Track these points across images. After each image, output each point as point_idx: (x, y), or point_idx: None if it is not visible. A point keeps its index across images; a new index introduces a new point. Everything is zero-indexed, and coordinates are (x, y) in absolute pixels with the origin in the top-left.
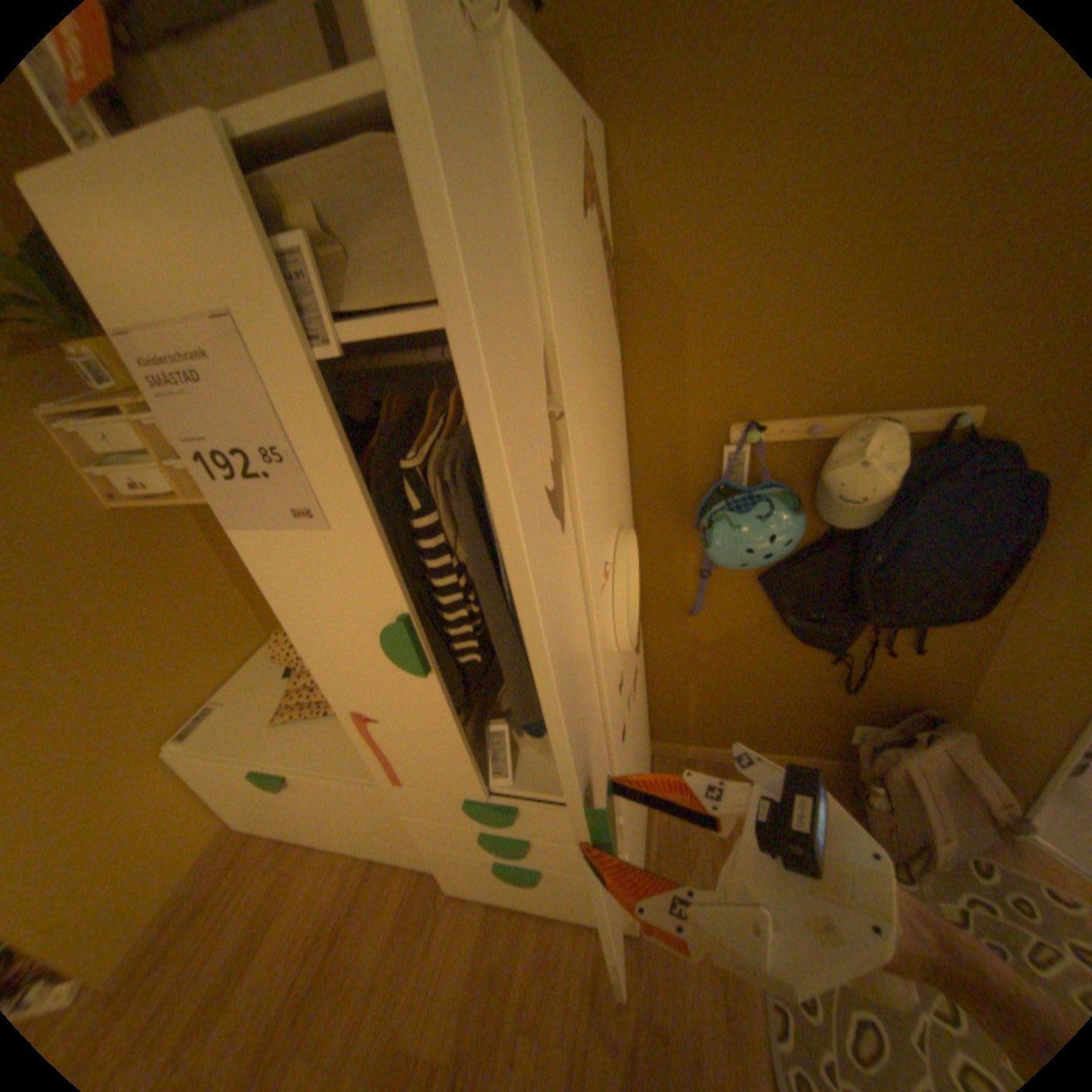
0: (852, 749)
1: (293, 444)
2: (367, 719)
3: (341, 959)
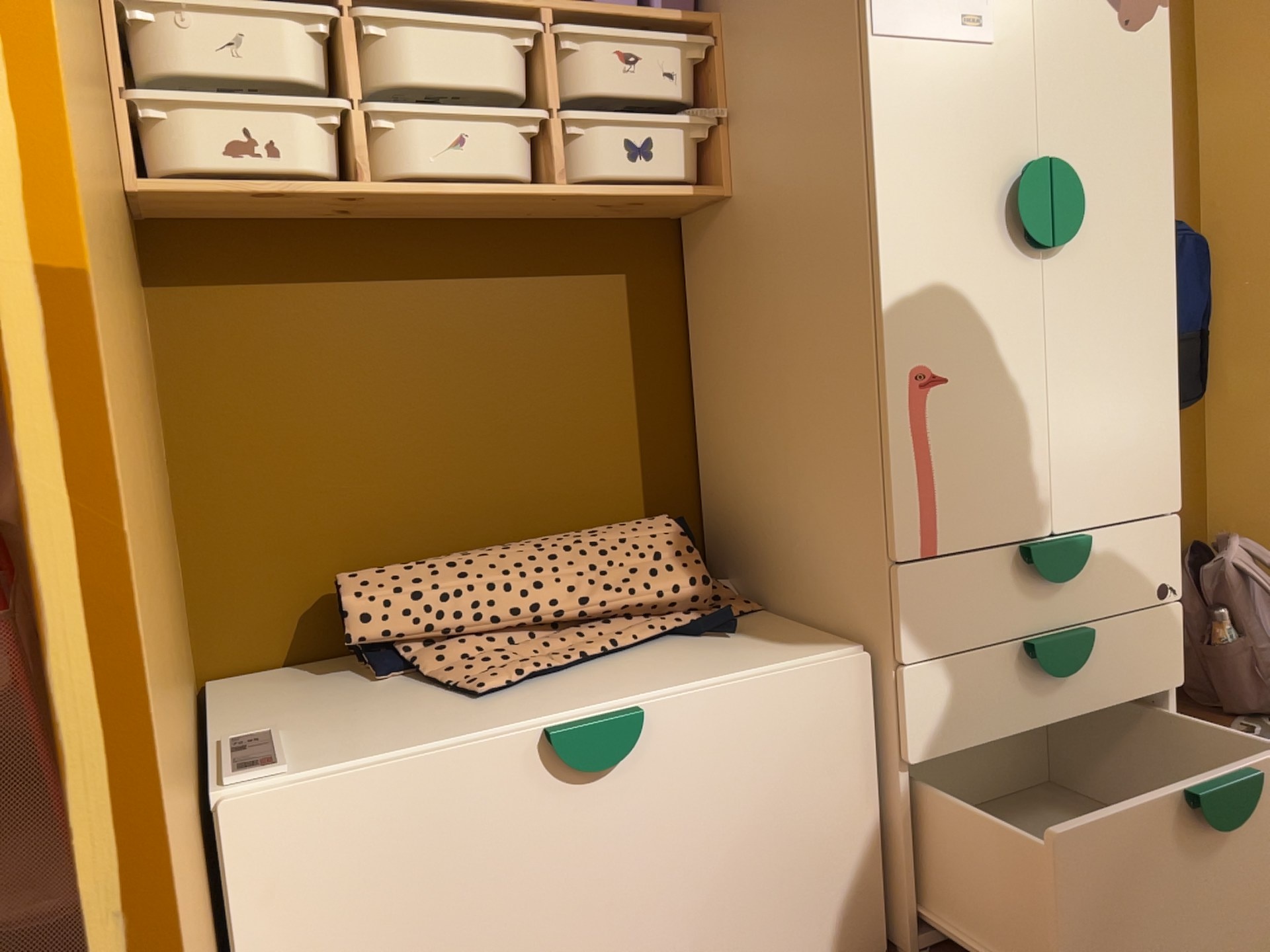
0: None
1: None
2: (934, 375)
3: None
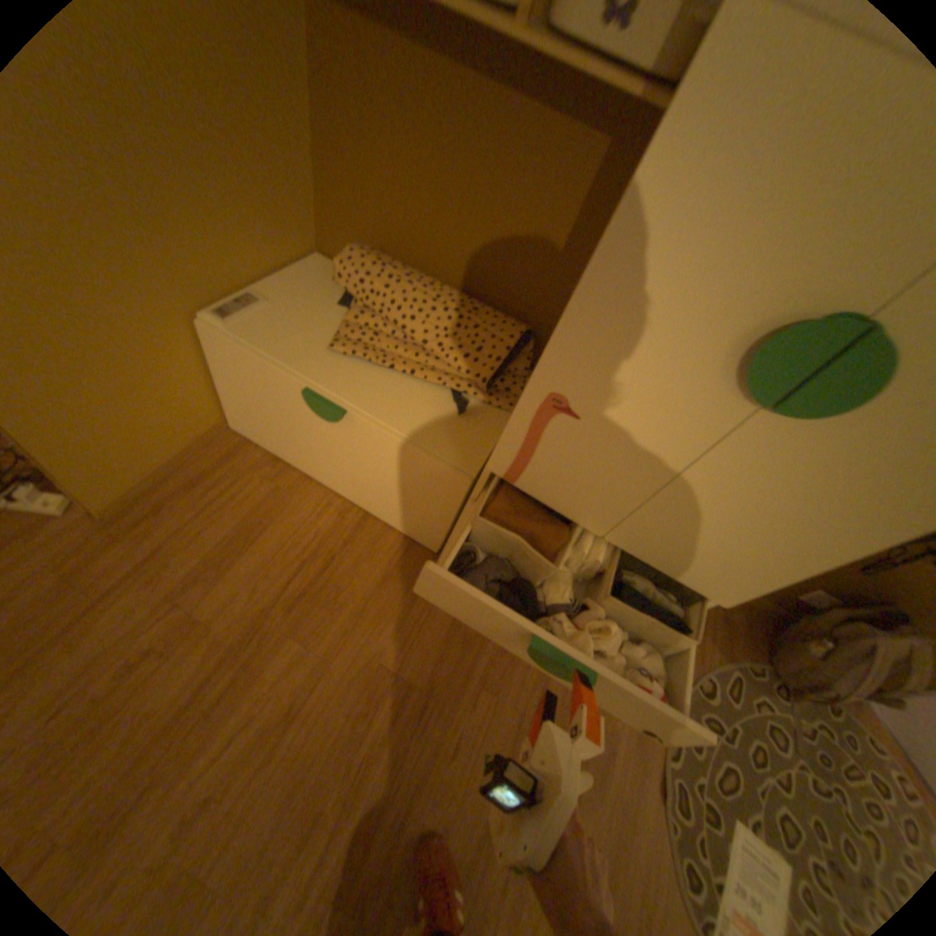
0: (793, 601)
1: None
2: (570, 407)
3: (335, 579)
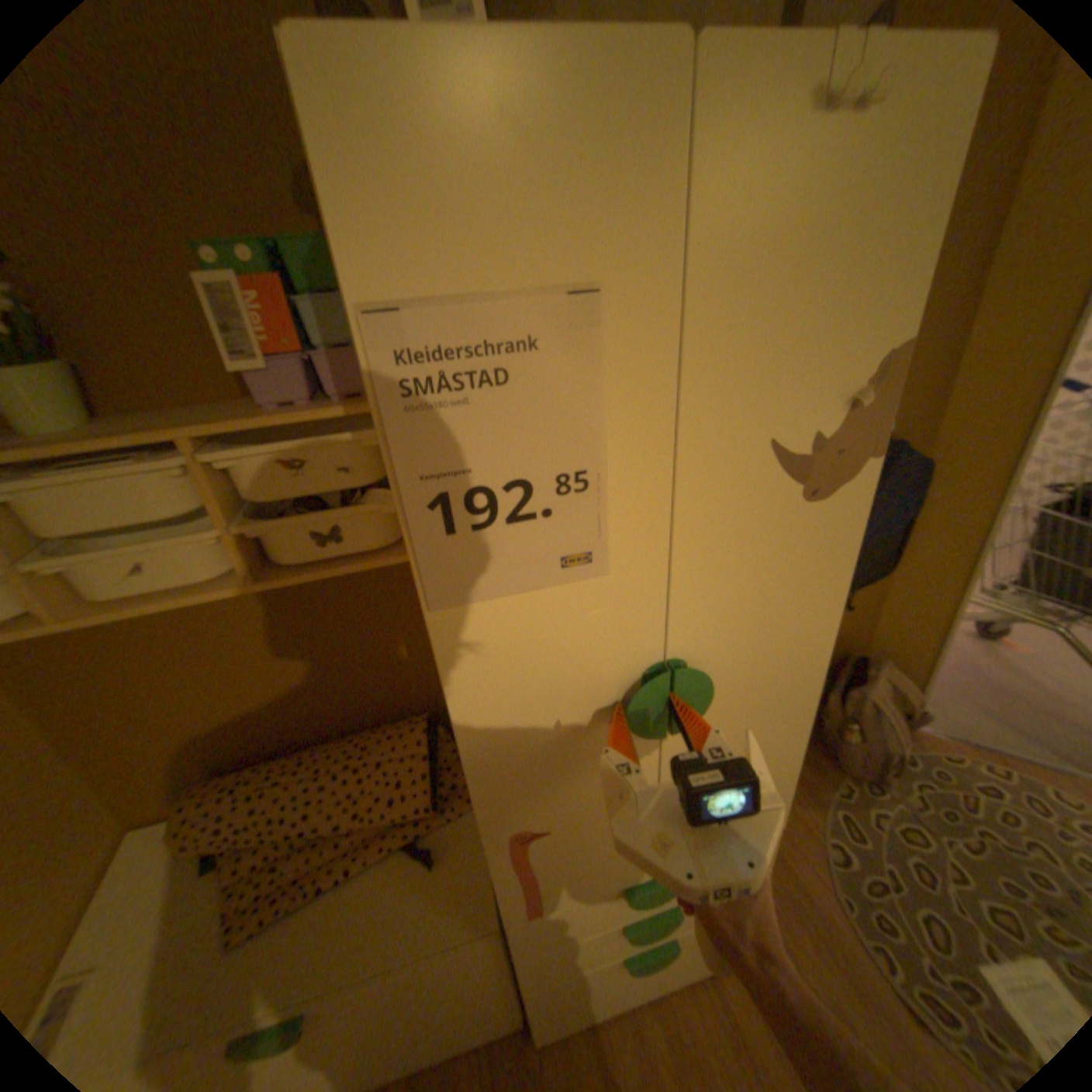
0: None
1: (612, 462)
2: (534, 834)
3: None
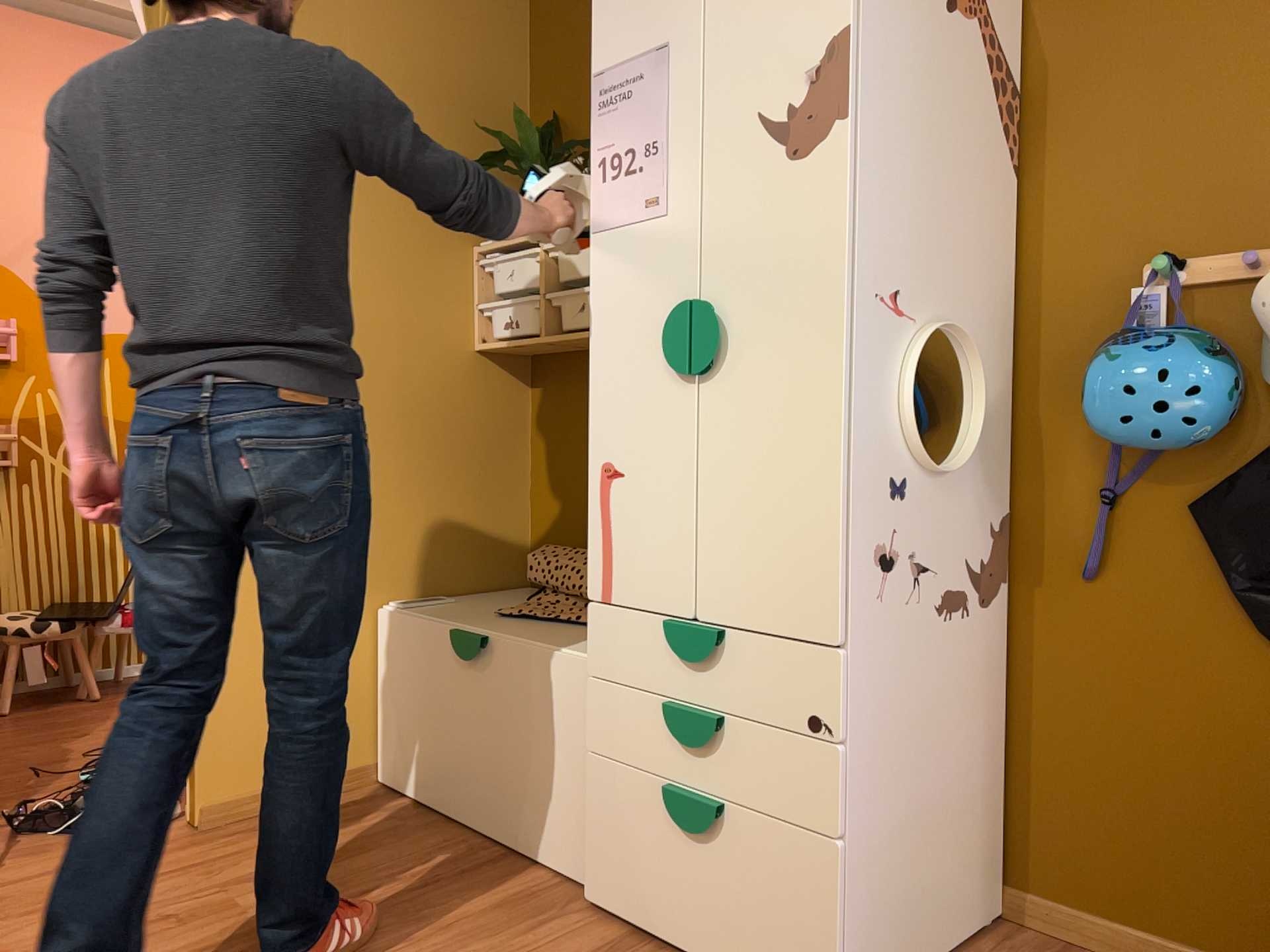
0: None
1: (669, 136)
2: (614, 469)
3: (426, 899)
